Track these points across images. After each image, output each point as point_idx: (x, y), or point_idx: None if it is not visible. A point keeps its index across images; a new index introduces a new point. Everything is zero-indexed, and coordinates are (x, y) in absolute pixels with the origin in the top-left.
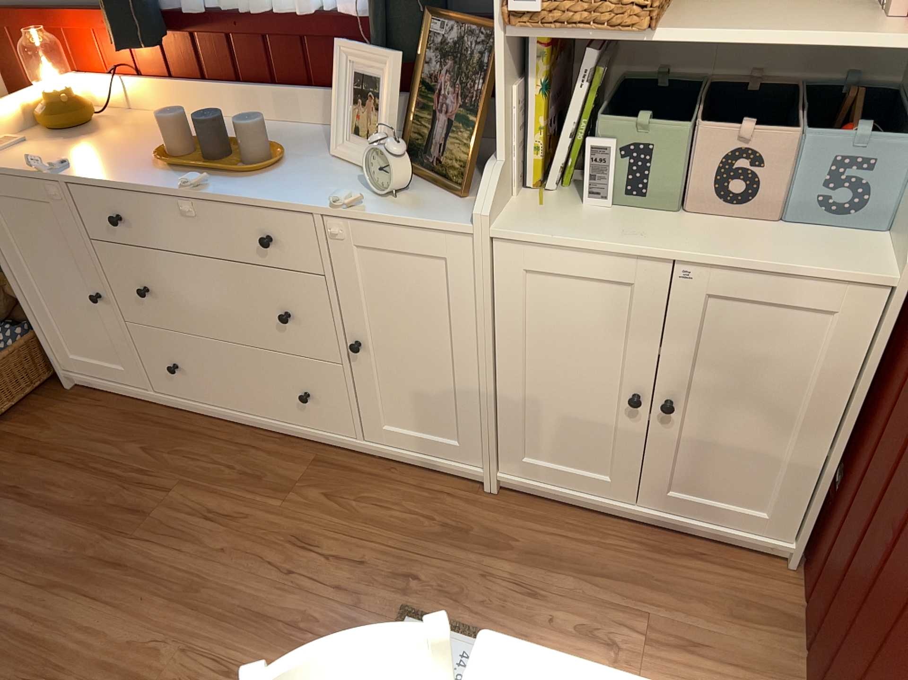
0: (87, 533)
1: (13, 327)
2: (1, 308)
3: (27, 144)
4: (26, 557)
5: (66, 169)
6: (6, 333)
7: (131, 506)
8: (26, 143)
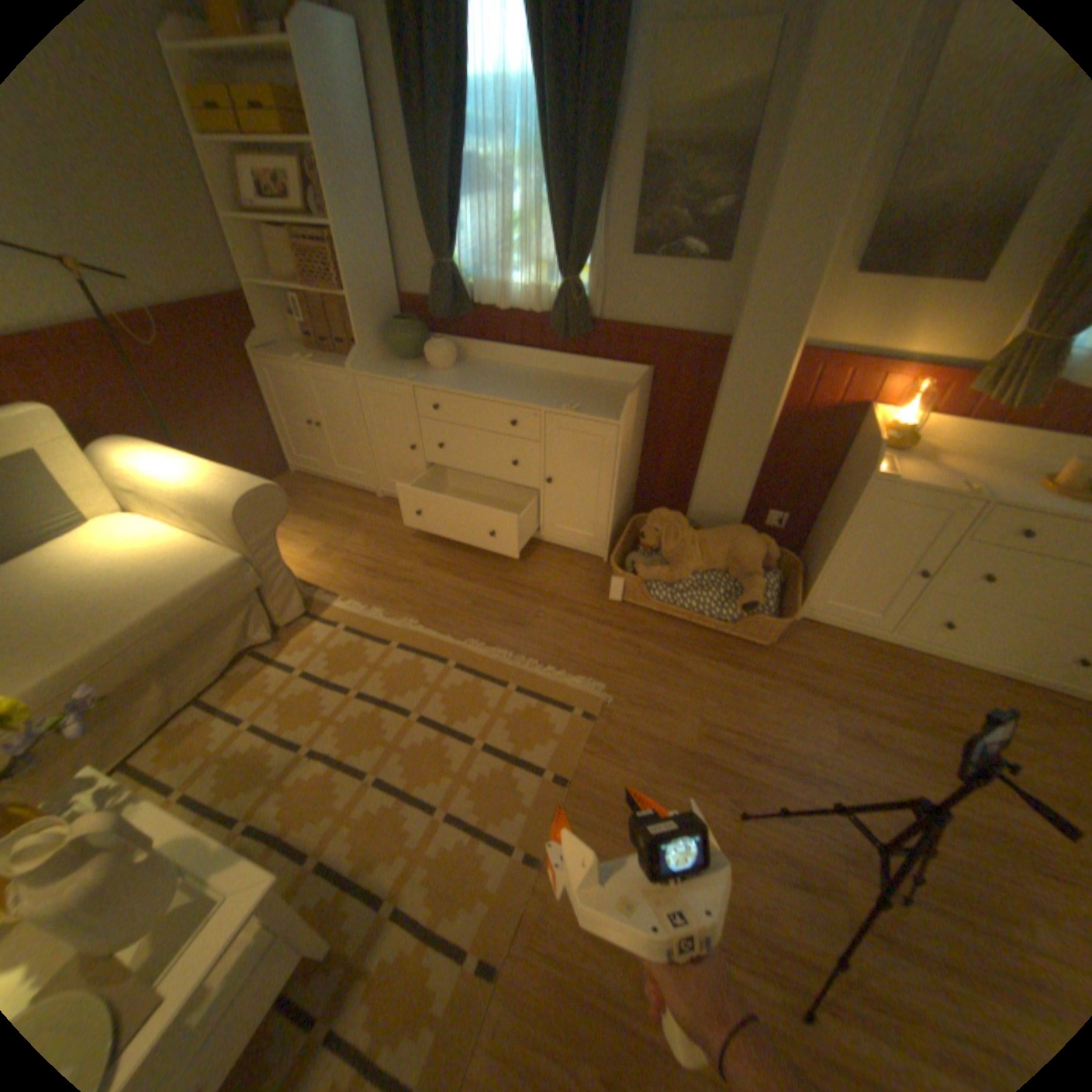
0: (940, 748)
1: (767, 574)
2: (763, 559)
3: (895, 458)
4: (914, 764)
5: (988, 490)
6: (767, 579)
7: (949, 729)
8: (890, 456)
